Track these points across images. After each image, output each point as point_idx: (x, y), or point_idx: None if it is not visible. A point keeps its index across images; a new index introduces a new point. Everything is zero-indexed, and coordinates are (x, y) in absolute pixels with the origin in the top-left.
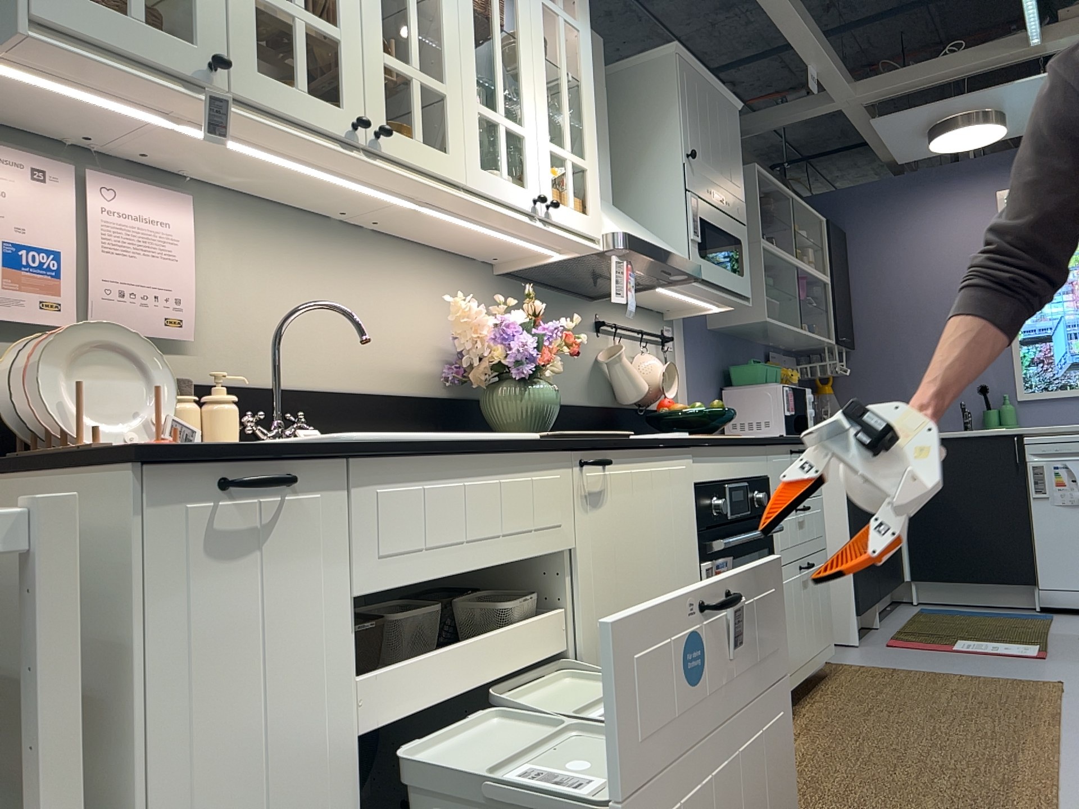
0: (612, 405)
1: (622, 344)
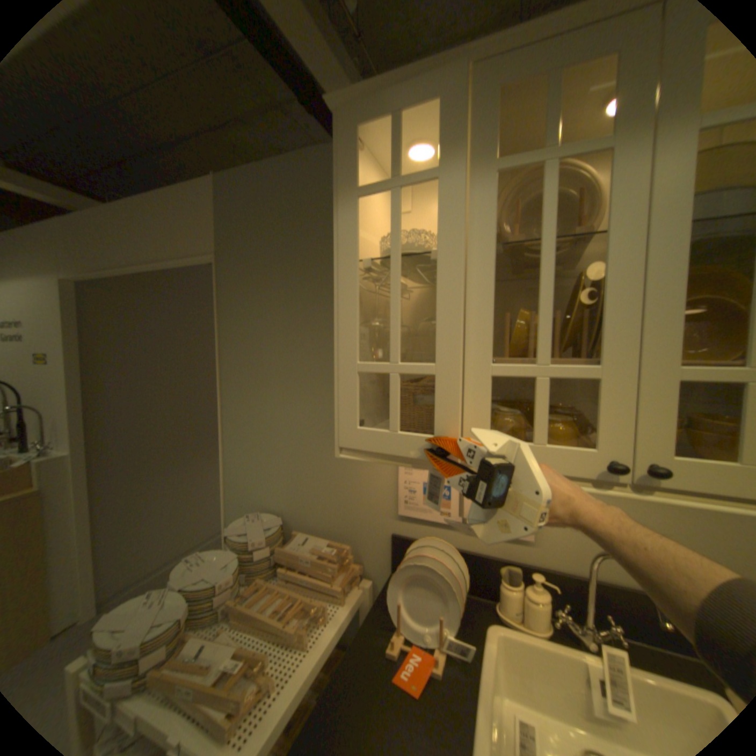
0: None
1: None
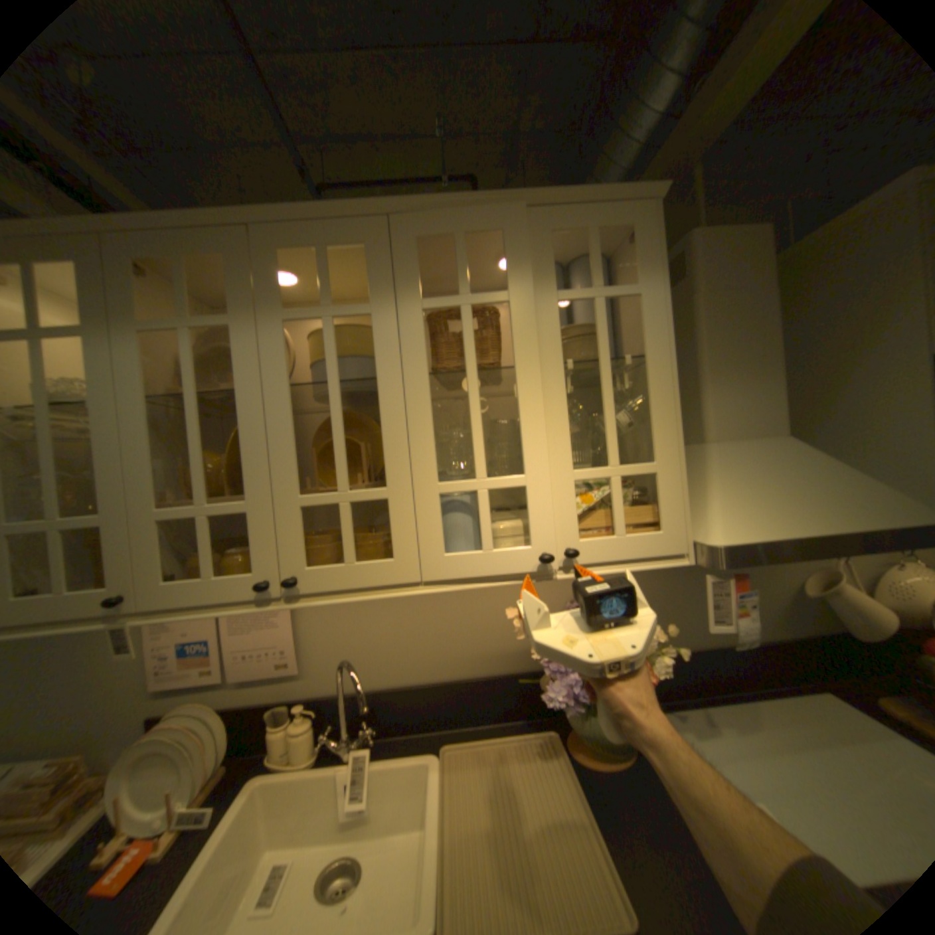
0: (830, 633)
1: (844, 567)
